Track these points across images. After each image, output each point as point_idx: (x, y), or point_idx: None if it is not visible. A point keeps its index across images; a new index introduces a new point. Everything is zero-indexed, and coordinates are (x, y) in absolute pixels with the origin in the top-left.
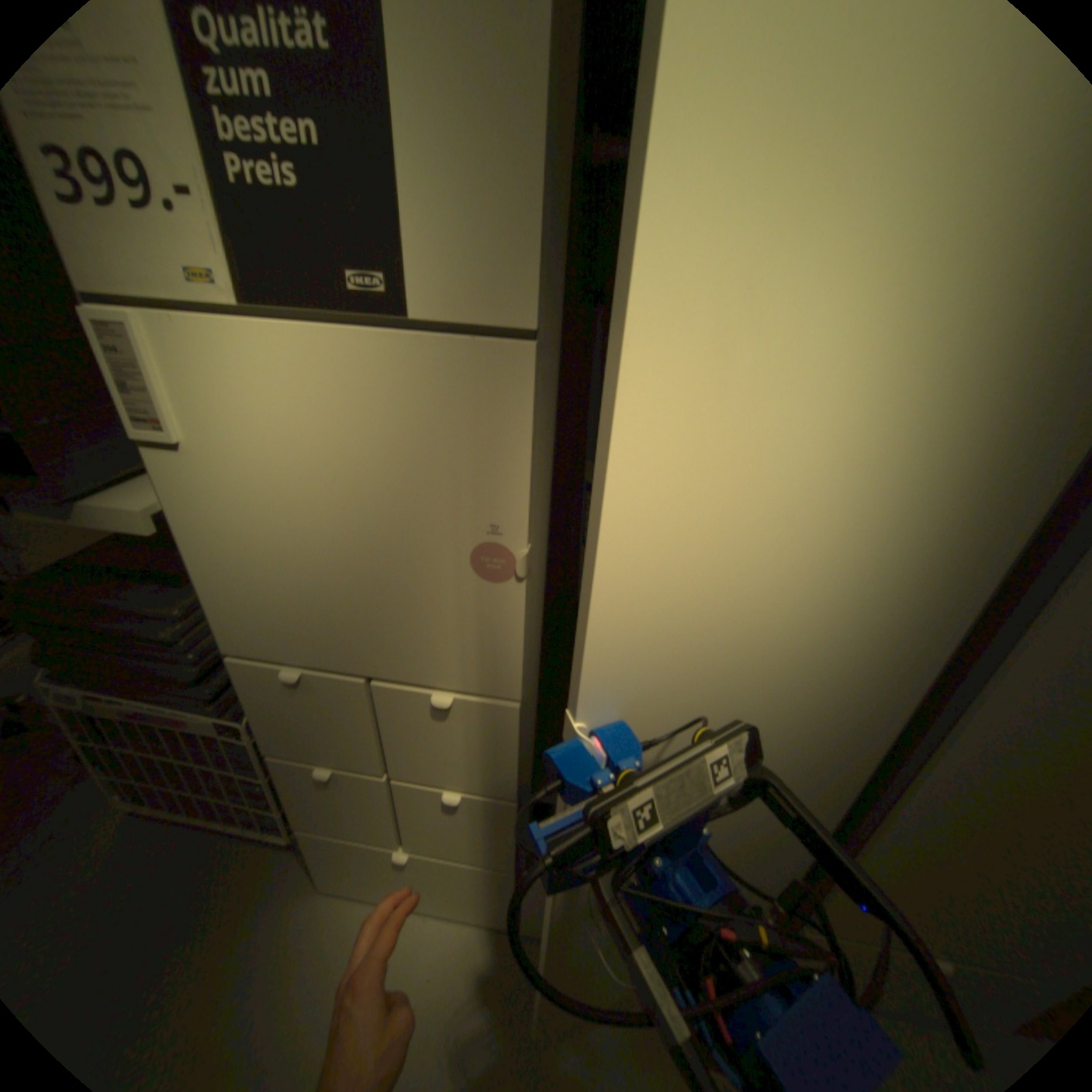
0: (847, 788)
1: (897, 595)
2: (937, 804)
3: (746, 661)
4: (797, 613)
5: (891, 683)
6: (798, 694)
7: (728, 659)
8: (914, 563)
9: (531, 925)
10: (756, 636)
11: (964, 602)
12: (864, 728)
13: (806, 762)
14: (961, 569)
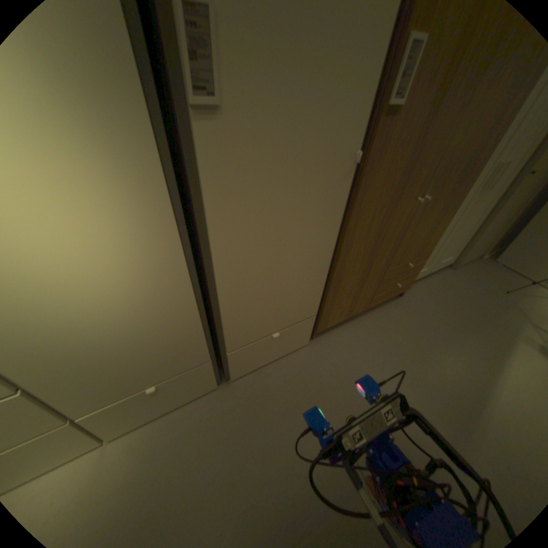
0: (187, 289)
1: (117, 177)
2: (226, 277)
3: (71, 246)
4: (71, 205)
5: (159, 229)
6: (120, 253)
7: (57, 249)
8: (108, 154)
9: (105, 434)
10: (60, 229)
11: (155, 172)
12: (168, 257)
13: (158, 286)
14: (136, 152)
